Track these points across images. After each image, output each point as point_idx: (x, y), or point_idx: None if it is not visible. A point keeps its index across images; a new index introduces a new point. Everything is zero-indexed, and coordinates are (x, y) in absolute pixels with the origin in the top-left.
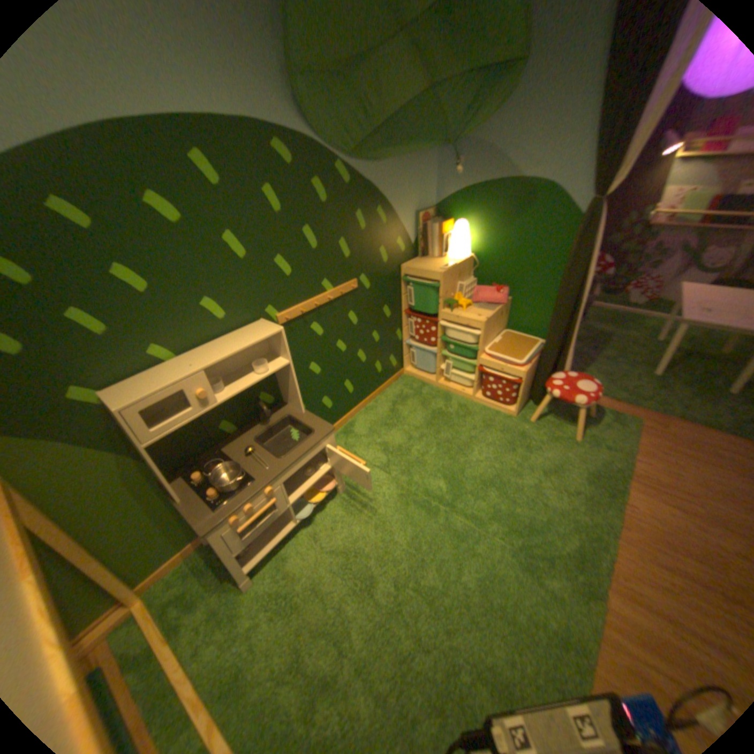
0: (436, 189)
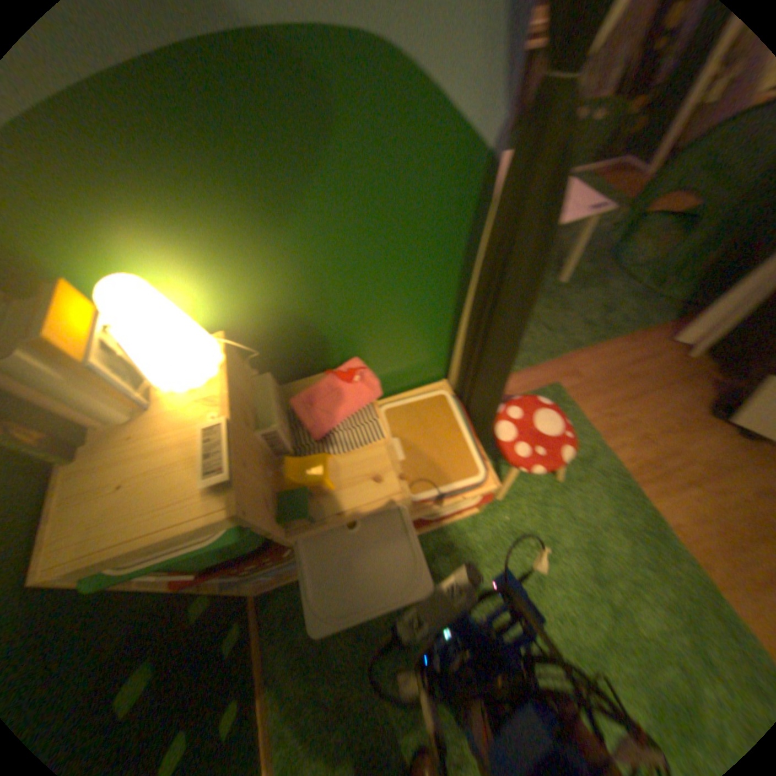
0: None
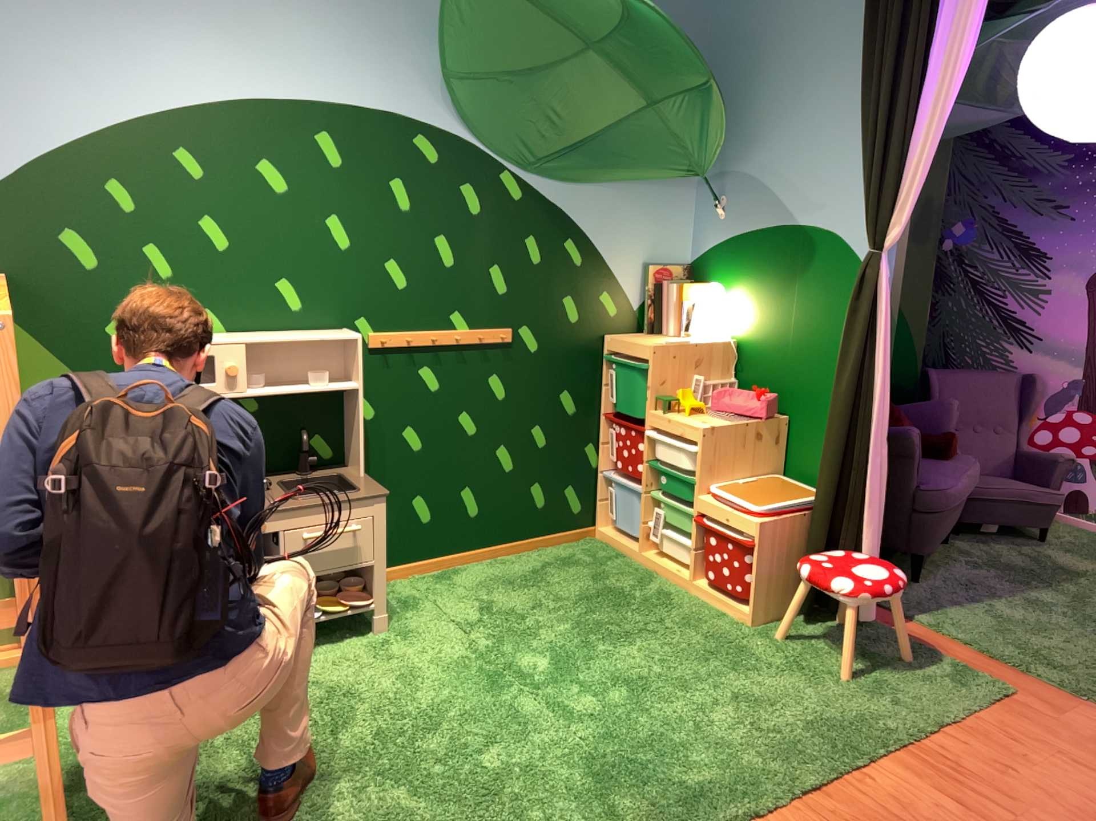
0: (688, 241)
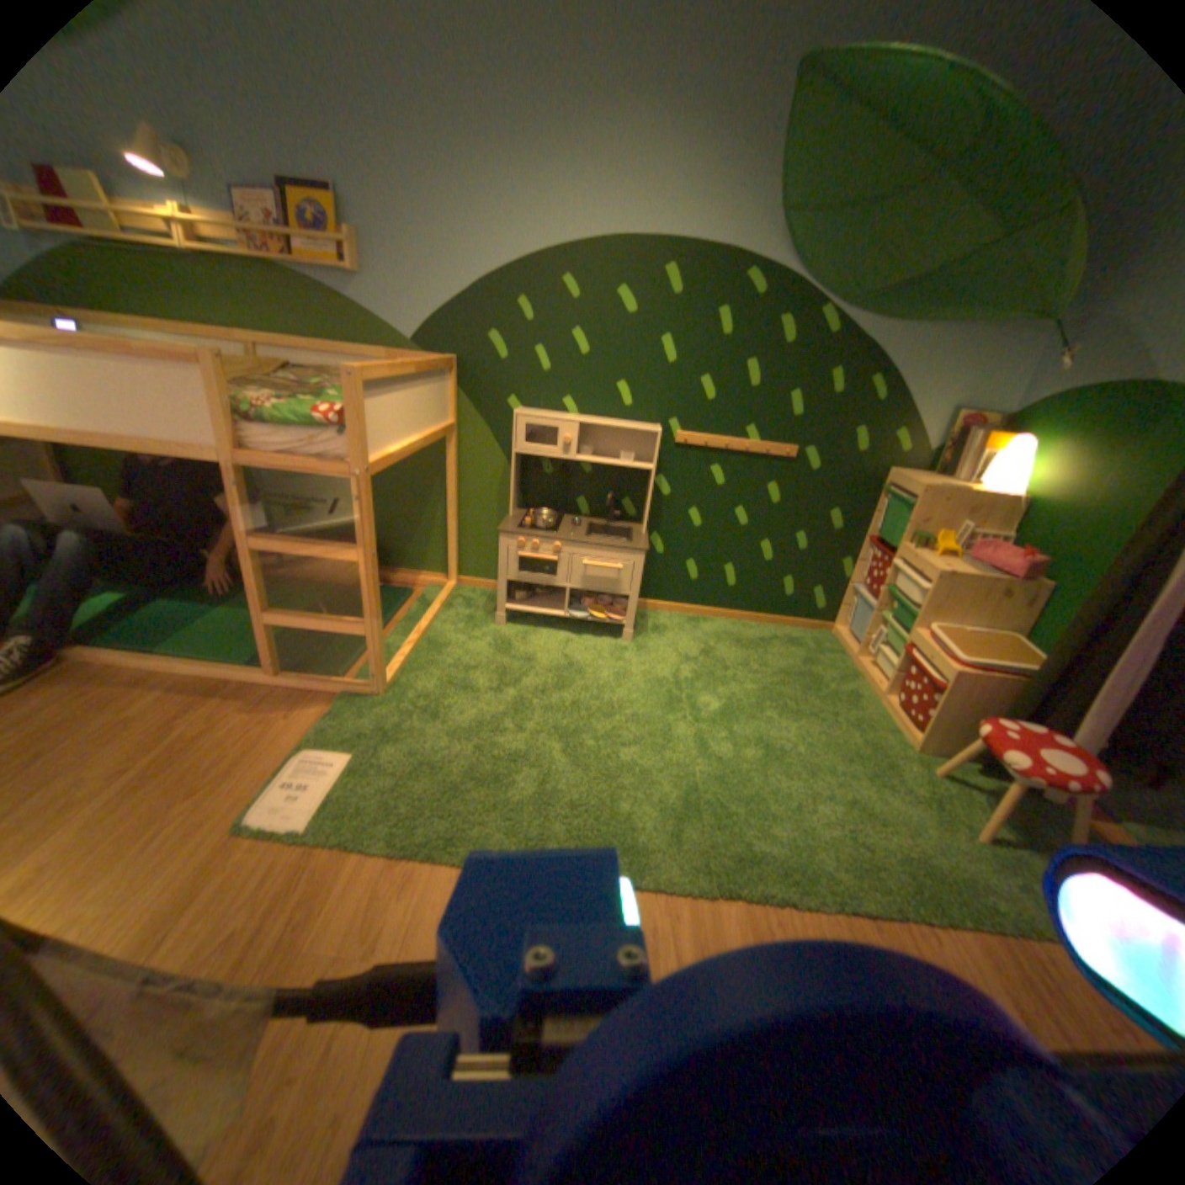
0: (1020, 386)
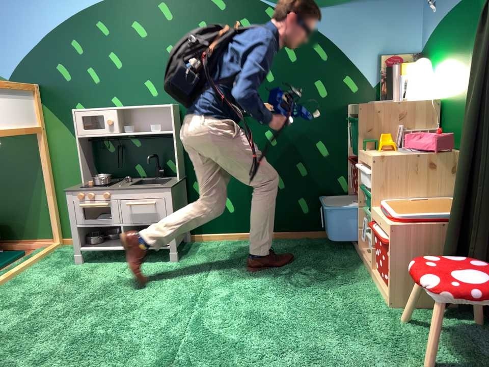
0: (420, 34)
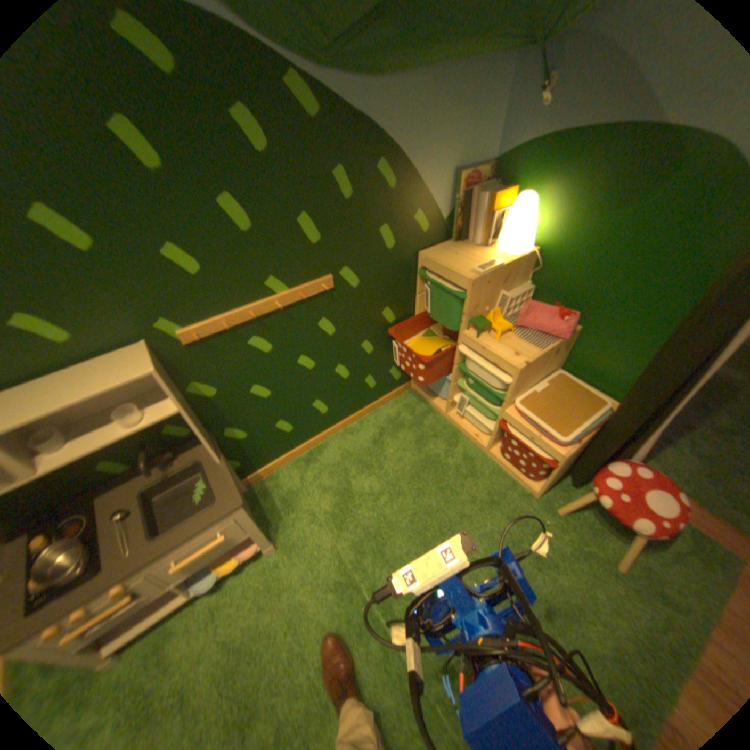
0: (503, 130)
